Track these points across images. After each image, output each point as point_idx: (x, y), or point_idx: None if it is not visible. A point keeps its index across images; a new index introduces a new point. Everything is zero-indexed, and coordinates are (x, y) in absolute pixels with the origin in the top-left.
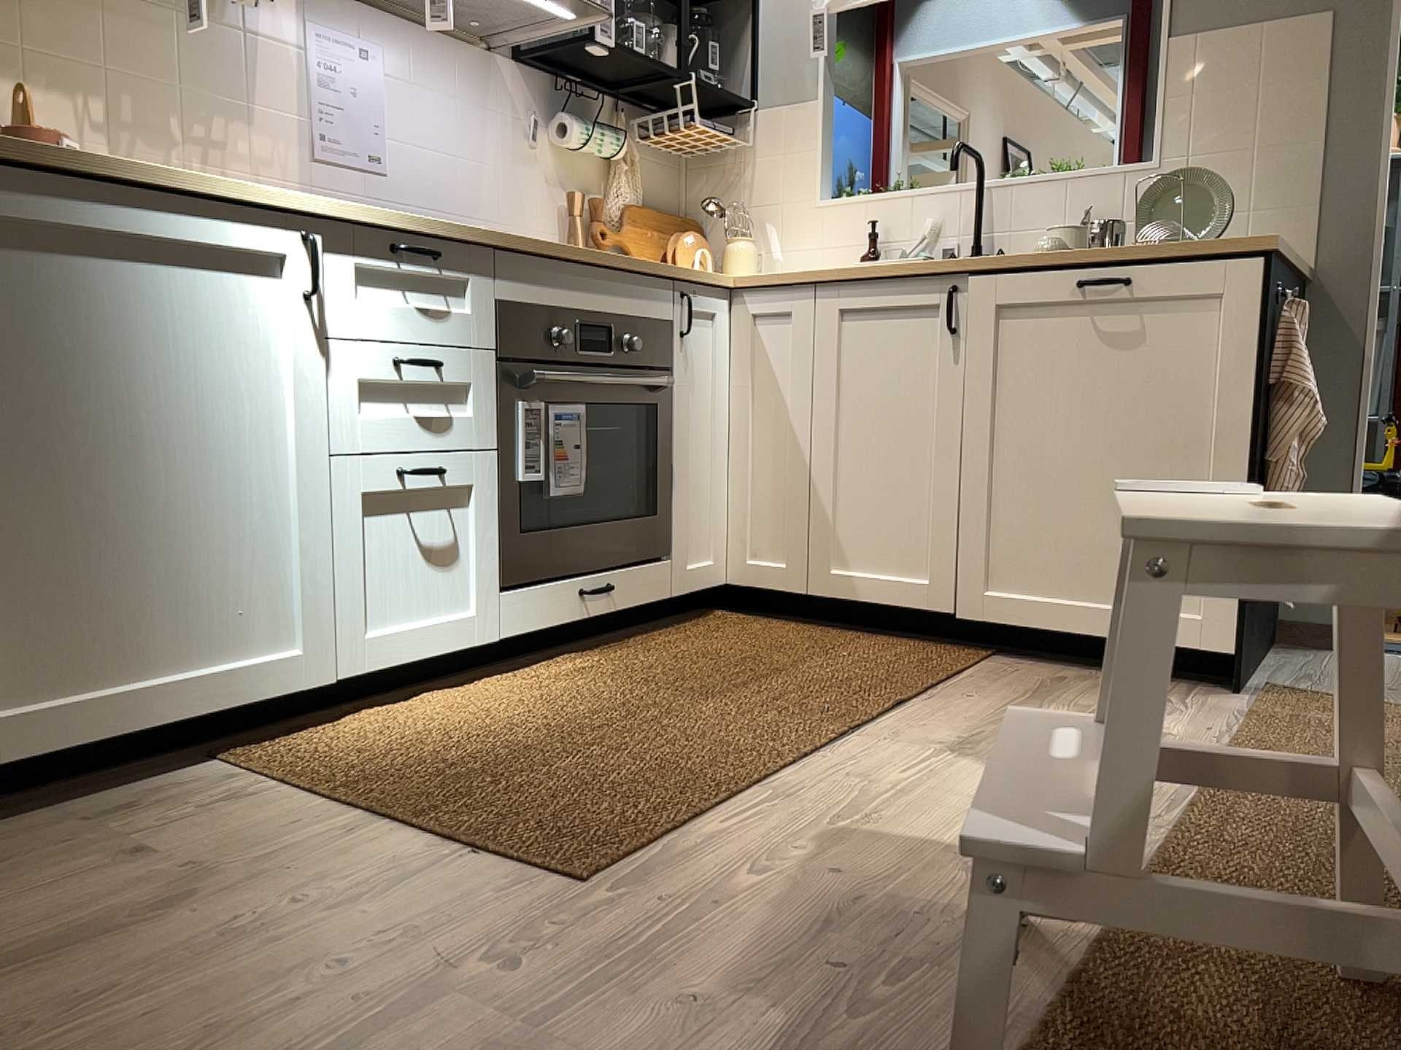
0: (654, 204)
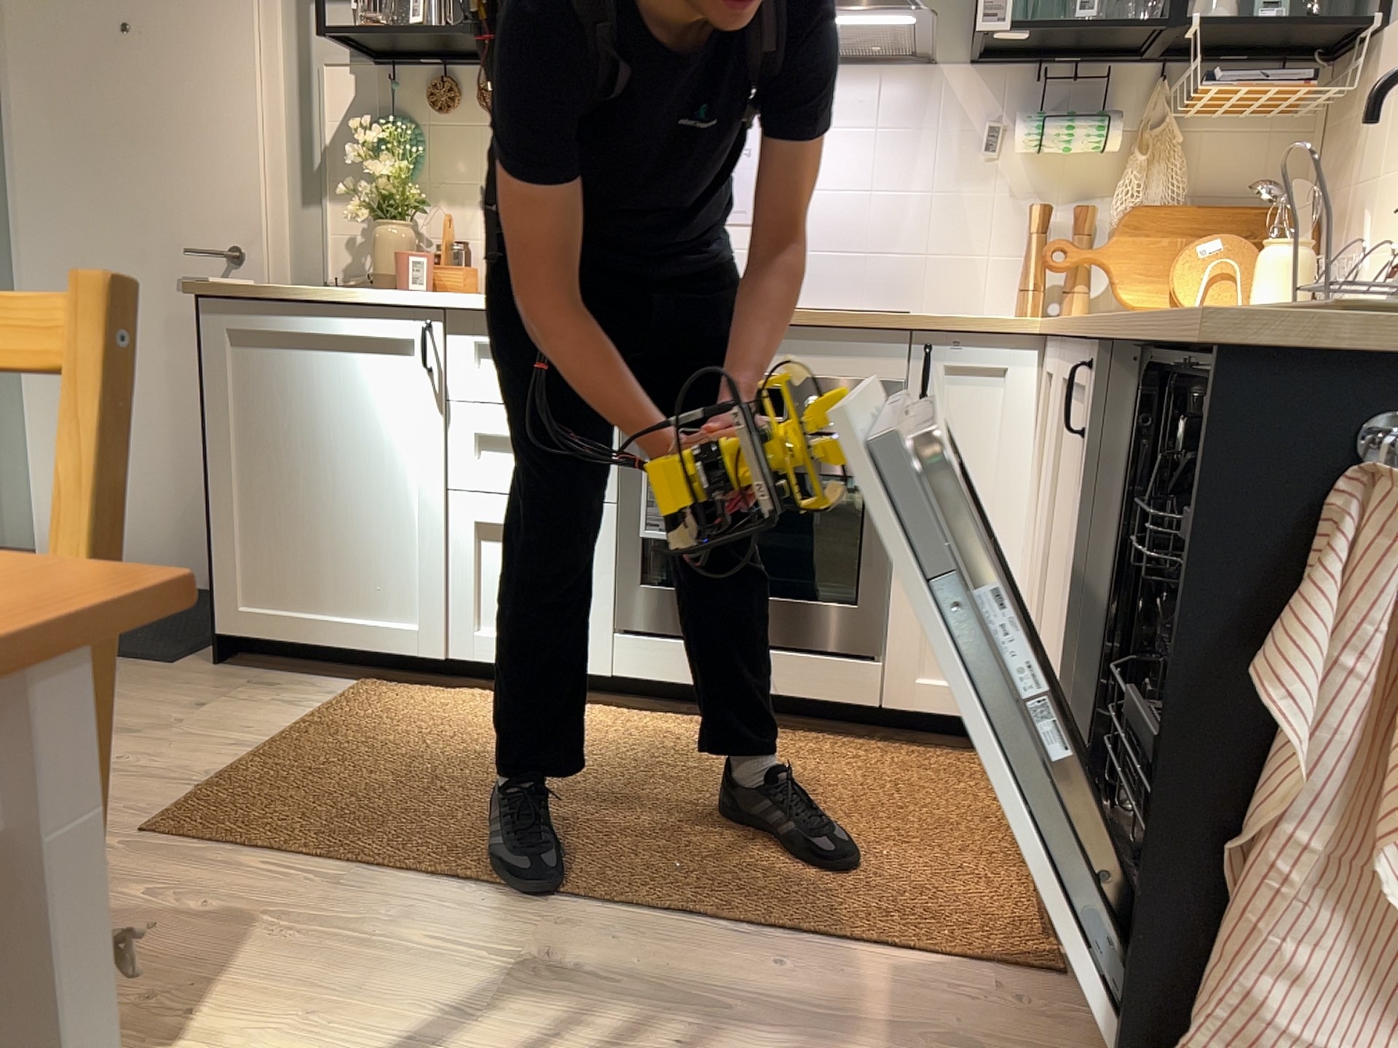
0: (1233, 193)
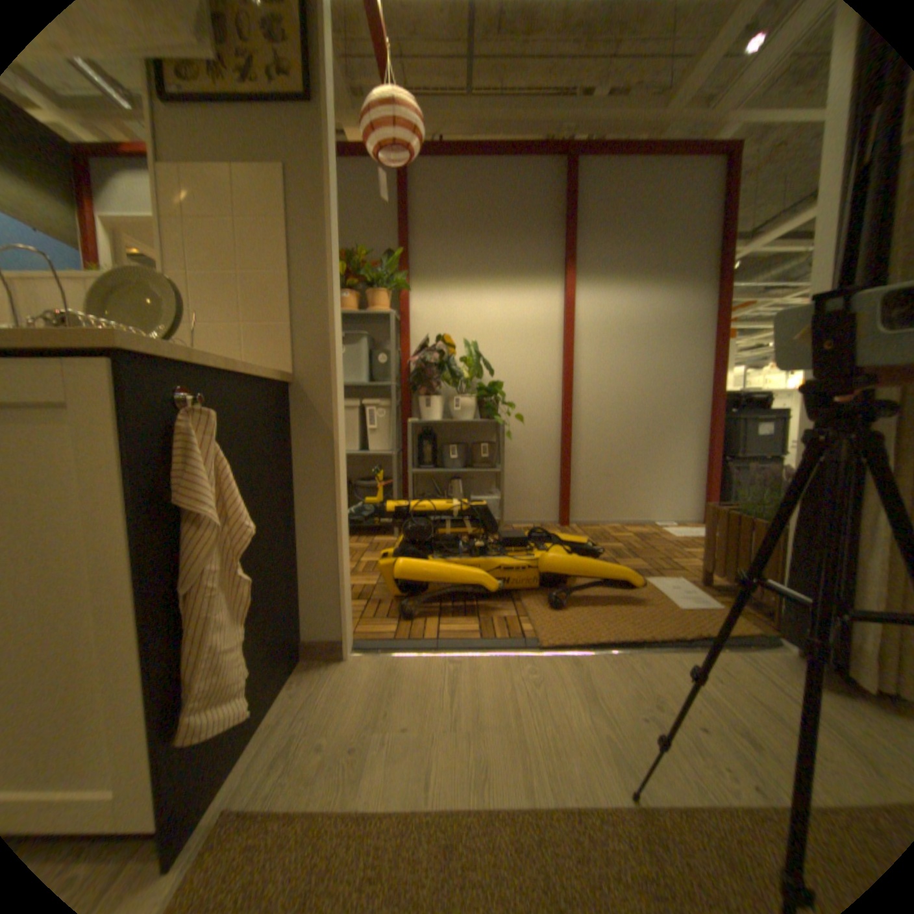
0: None
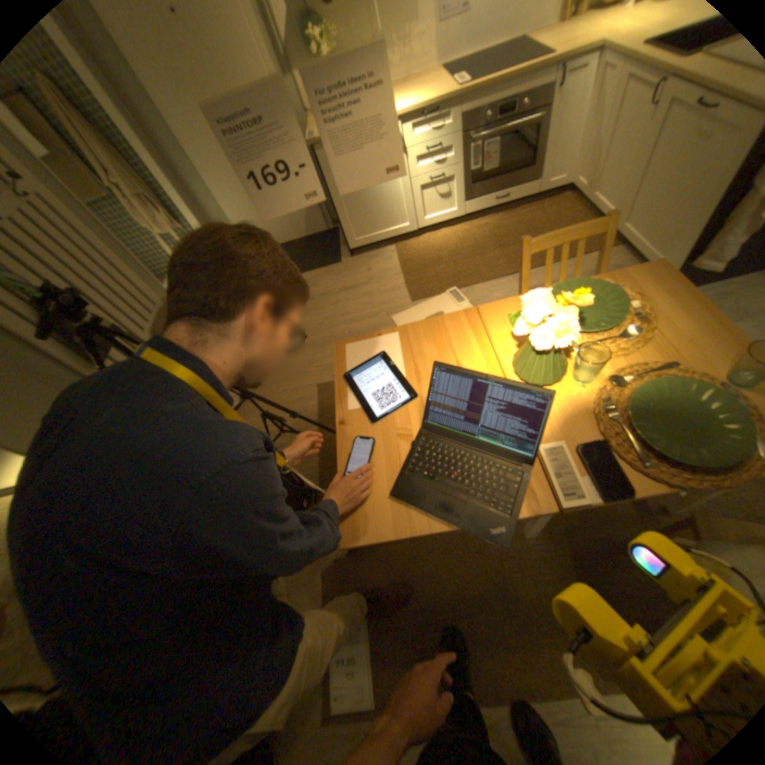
0: None
